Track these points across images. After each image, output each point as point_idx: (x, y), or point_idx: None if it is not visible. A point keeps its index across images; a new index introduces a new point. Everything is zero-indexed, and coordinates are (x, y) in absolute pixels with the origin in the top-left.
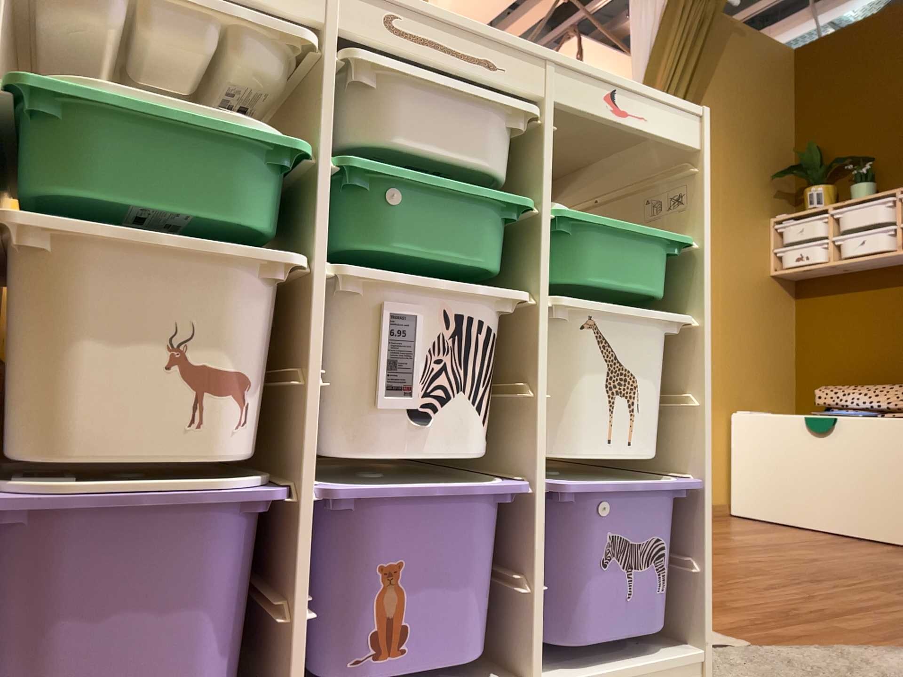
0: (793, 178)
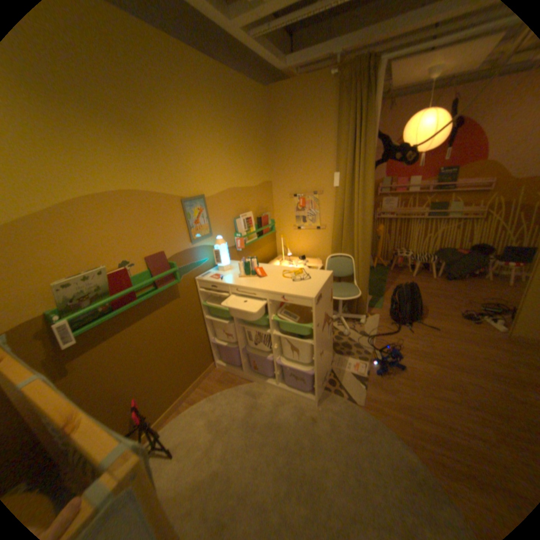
0: None
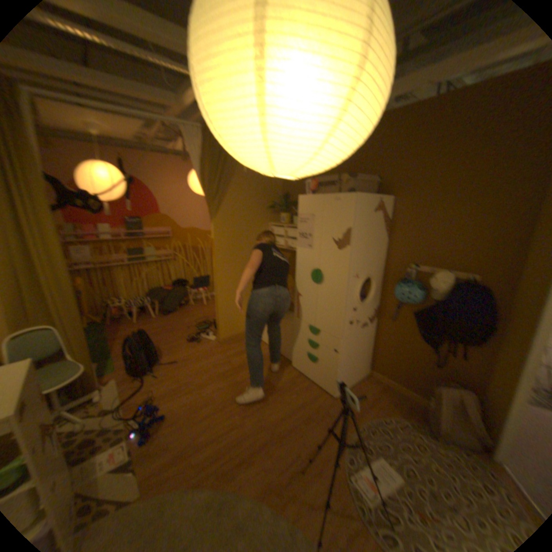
0: (279, 209)
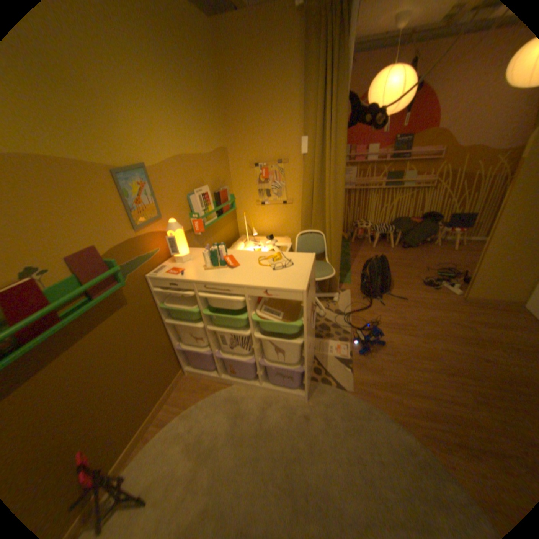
0: None
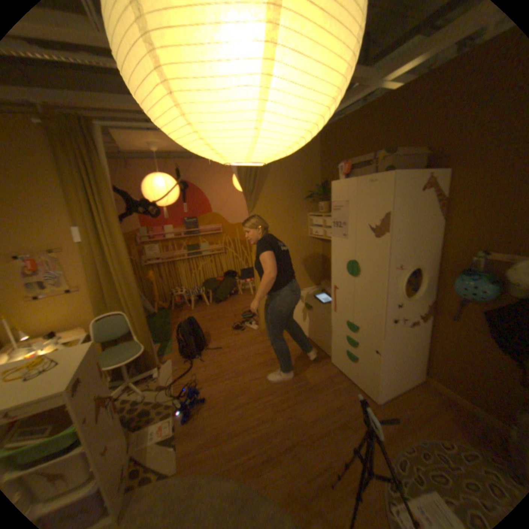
0: (315, 197)
